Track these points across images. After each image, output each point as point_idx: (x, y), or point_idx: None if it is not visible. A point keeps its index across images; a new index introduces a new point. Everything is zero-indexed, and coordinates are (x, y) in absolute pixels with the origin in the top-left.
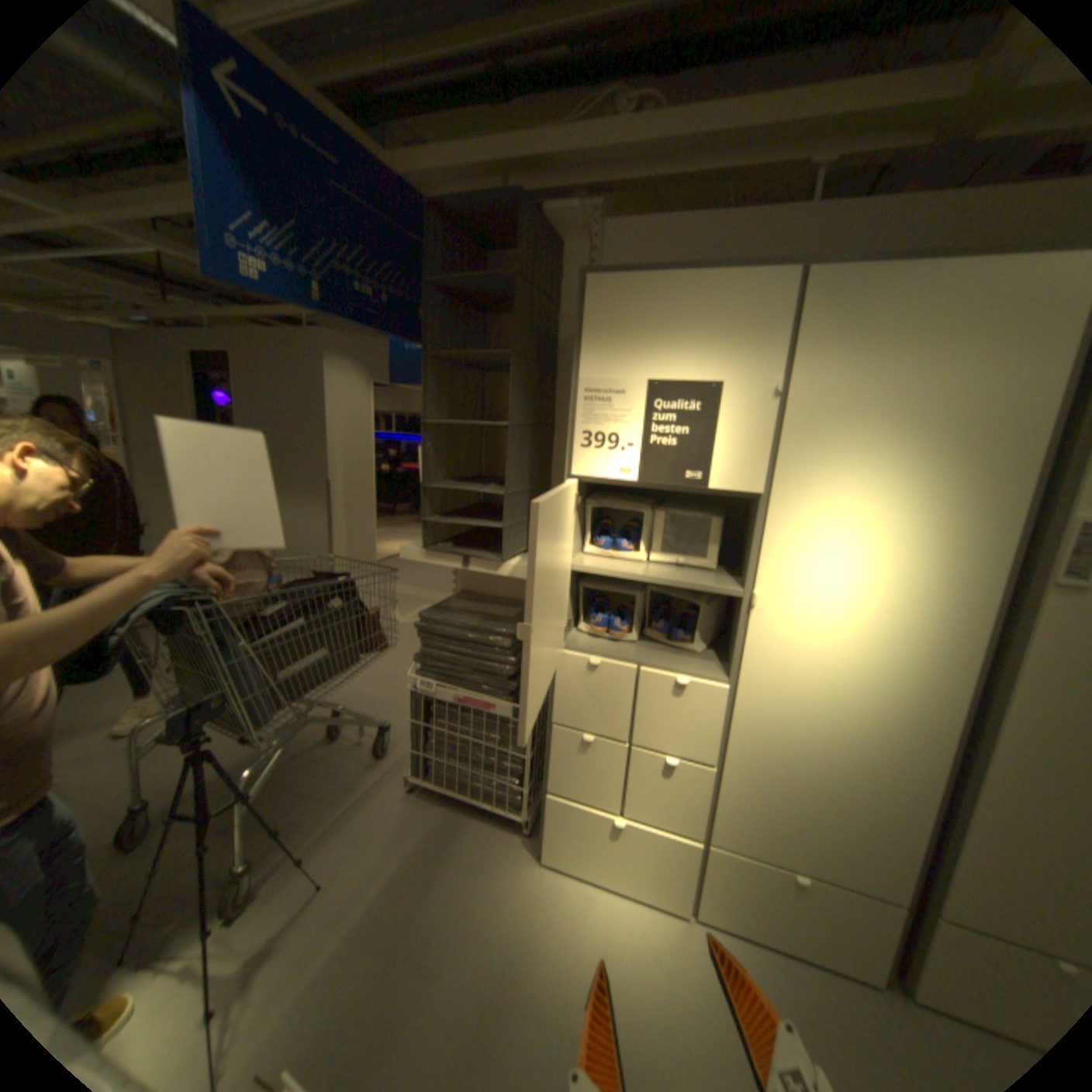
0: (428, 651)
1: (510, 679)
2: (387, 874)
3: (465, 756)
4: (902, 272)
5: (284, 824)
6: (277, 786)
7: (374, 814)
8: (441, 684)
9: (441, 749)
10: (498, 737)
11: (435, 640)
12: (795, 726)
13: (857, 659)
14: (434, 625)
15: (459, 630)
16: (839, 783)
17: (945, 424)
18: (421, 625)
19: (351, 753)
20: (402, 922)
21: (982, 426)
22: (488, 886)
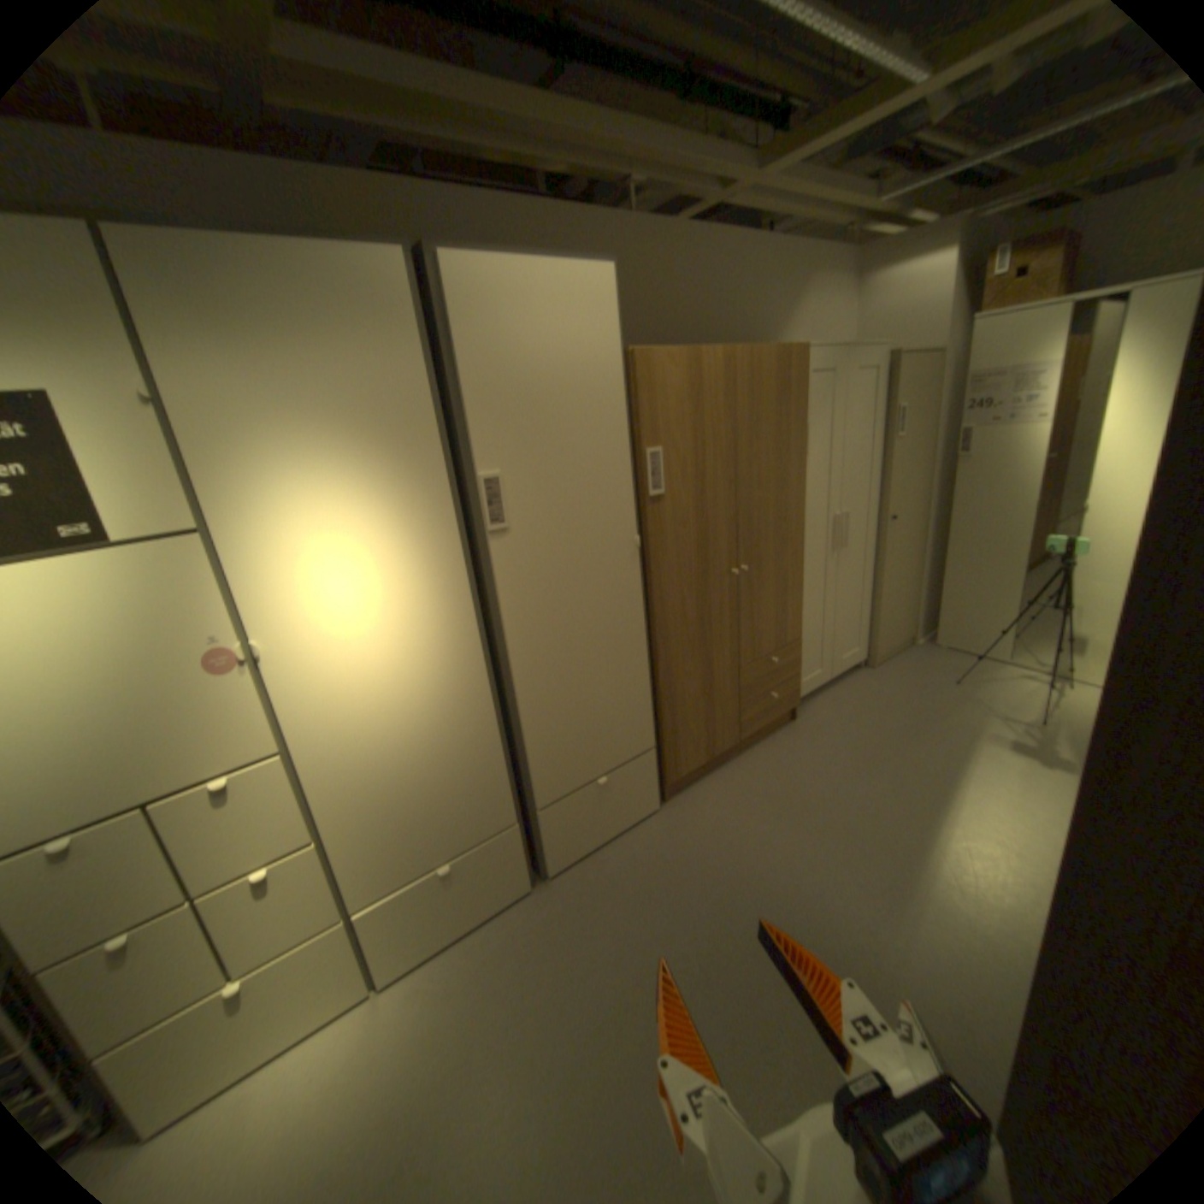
0: None
1: None
2: None
3: None
4: (231, 247)
5: None
6: None
7: None
8: None
9: None
10: None
11: None
12: (366, 749)
13: (387, 658)
14: None
15: None
16: (427, 770)
17: (353, 414)
18: None
19: None
20: None
21: (384, 412)
22: None
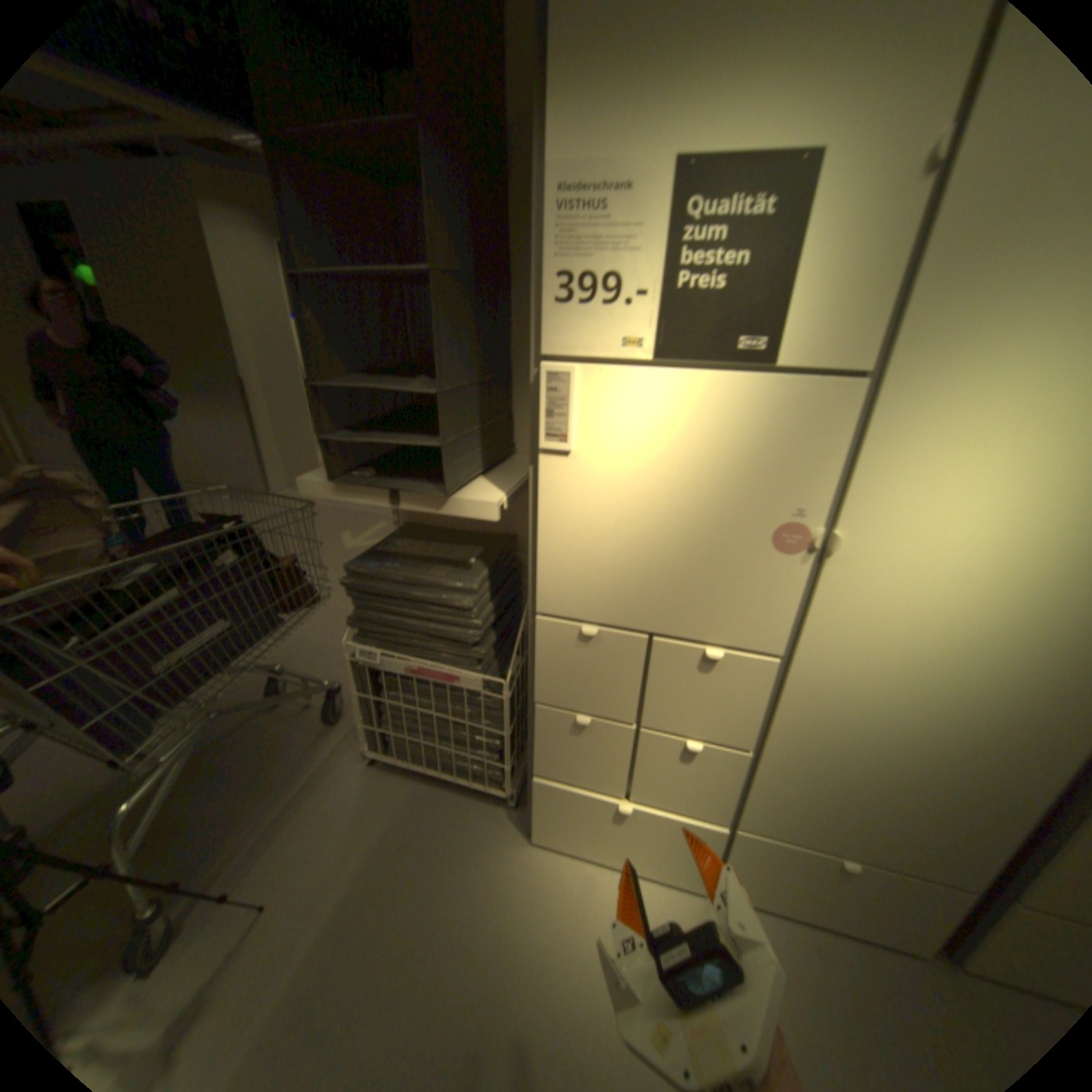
0: (365, 612)
1: (476, 643)
2: (347, 875)
3: (430, 730)
4: None
5: (217, 822)
6: (207, 771)
7: (329, 796)
8: (387, 650)
9: (400, 722)
10: (467, 709)
11: (372, 598)
12: (871, 707)
13: (983, 623)
14: (368, 579)
15: (402, 584)
16: (921, 770)
17: None
18: (350, 580)
19: (299, 718)
20: (368, 939)
21: None
22: (471, 878)
